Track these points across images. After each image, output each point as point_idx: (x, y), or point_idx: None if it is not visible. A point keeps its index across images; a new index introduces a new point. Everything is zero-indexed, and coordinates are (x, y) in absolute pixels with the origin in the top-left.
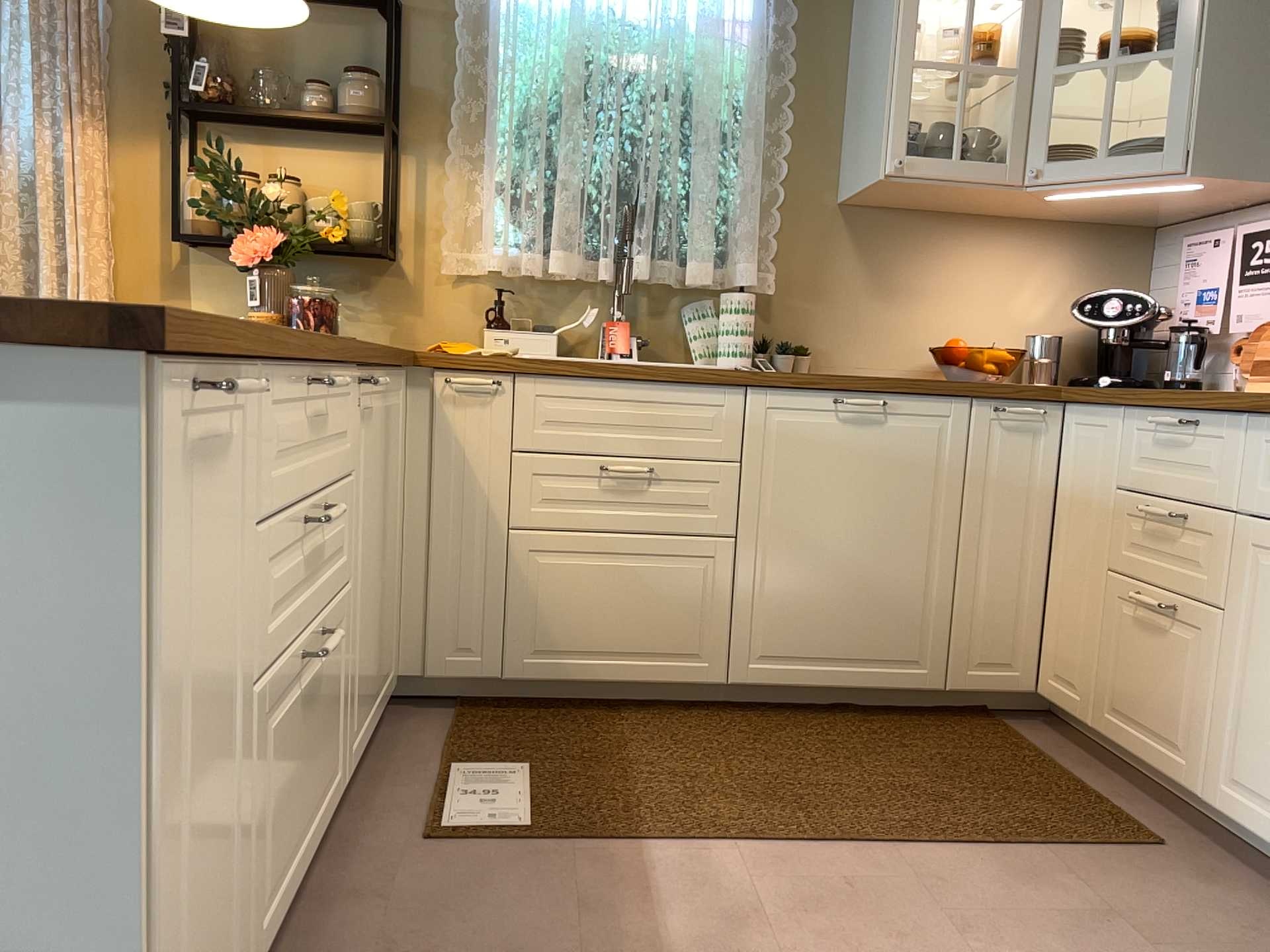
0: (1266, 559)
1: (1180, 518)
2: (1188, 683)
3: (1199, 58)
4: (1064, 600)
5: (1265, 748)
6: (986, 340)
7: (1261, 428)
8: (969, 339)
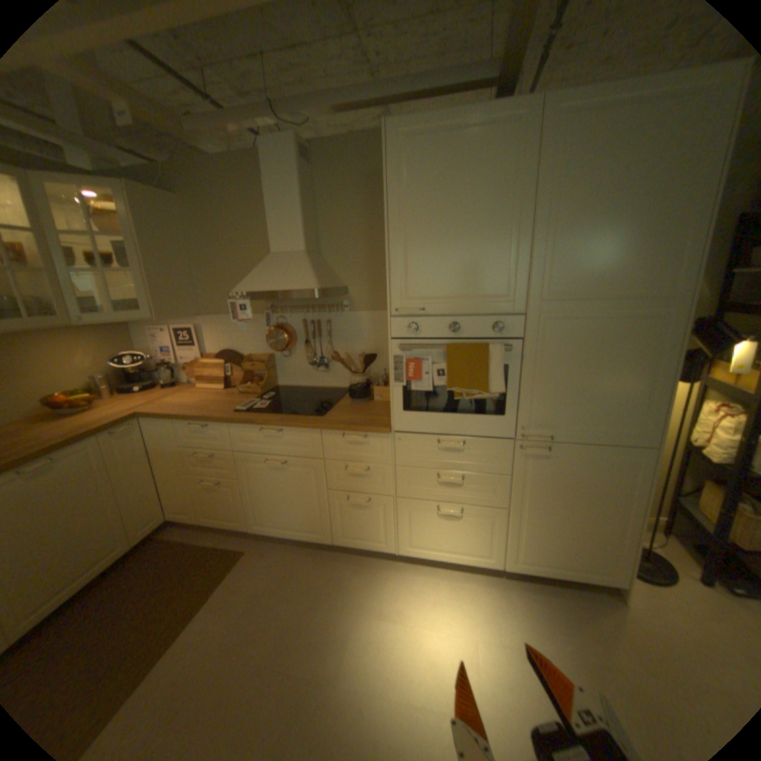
0: (246, 464)
1: (211, 457)
2: (230, 503)
3: (141, 273)
4: (165, 488)
5: (263, 513)
6: (65, 385)
7: (232, 426)
8: (55, 388)
